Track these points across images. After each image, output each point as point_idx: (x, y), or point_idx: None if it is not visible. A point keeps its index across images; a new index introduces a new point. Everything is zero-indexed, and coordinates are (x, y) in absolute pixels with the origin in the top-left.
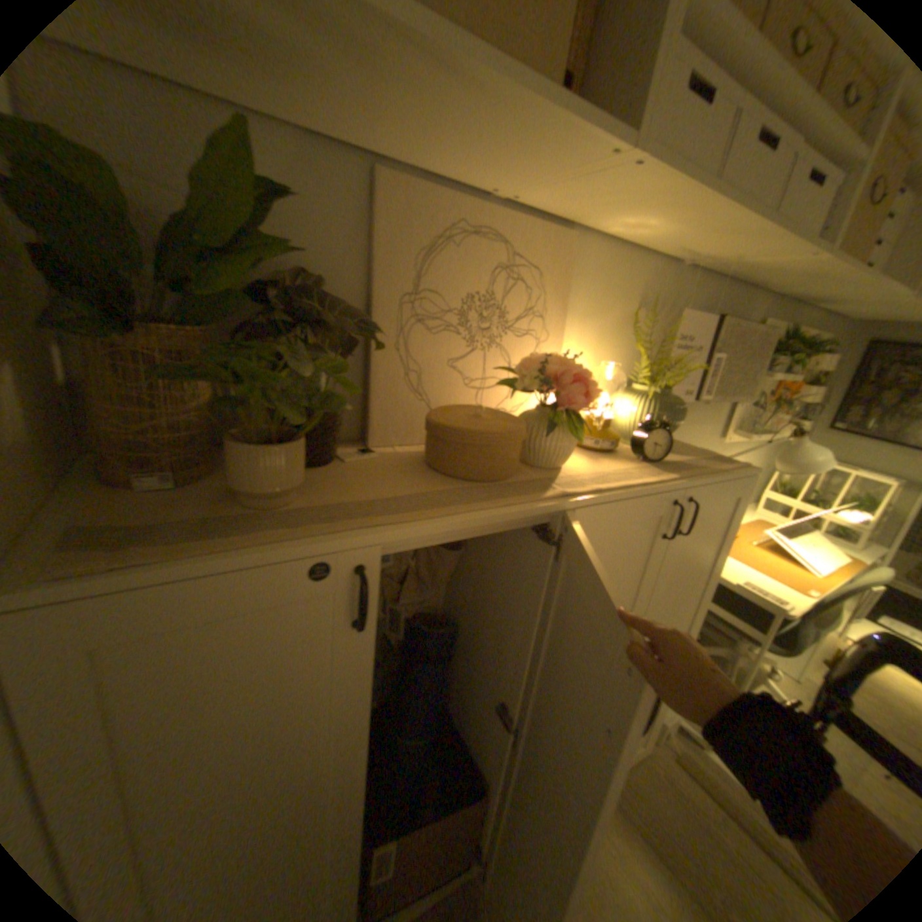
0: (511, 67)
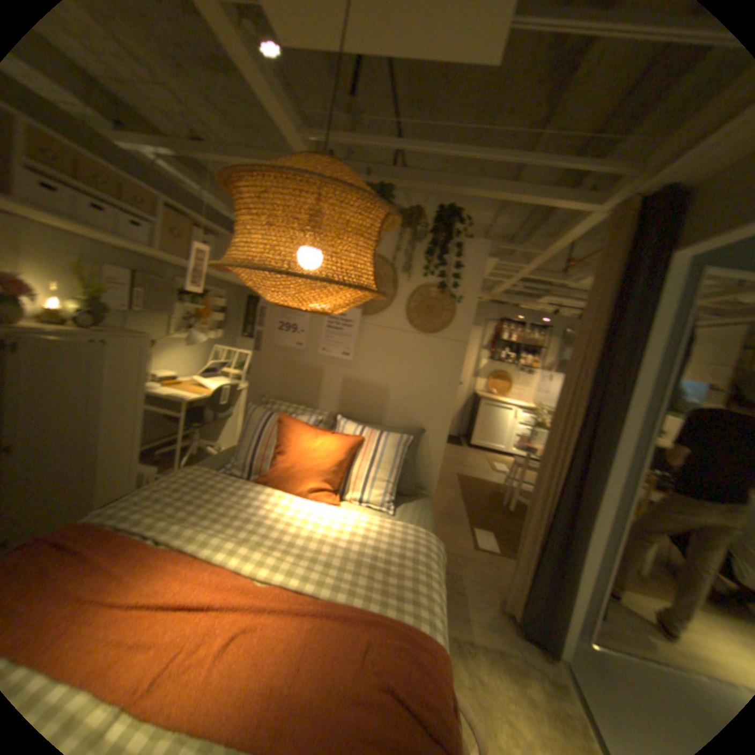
0: None
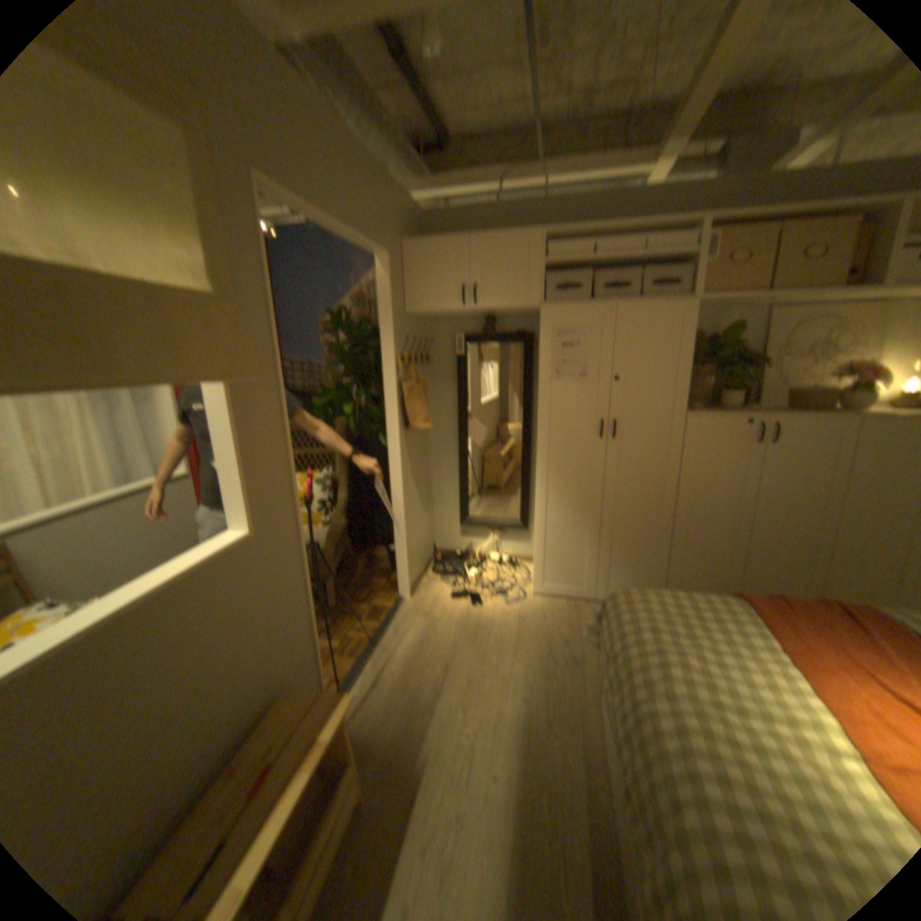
0: (819, 294)
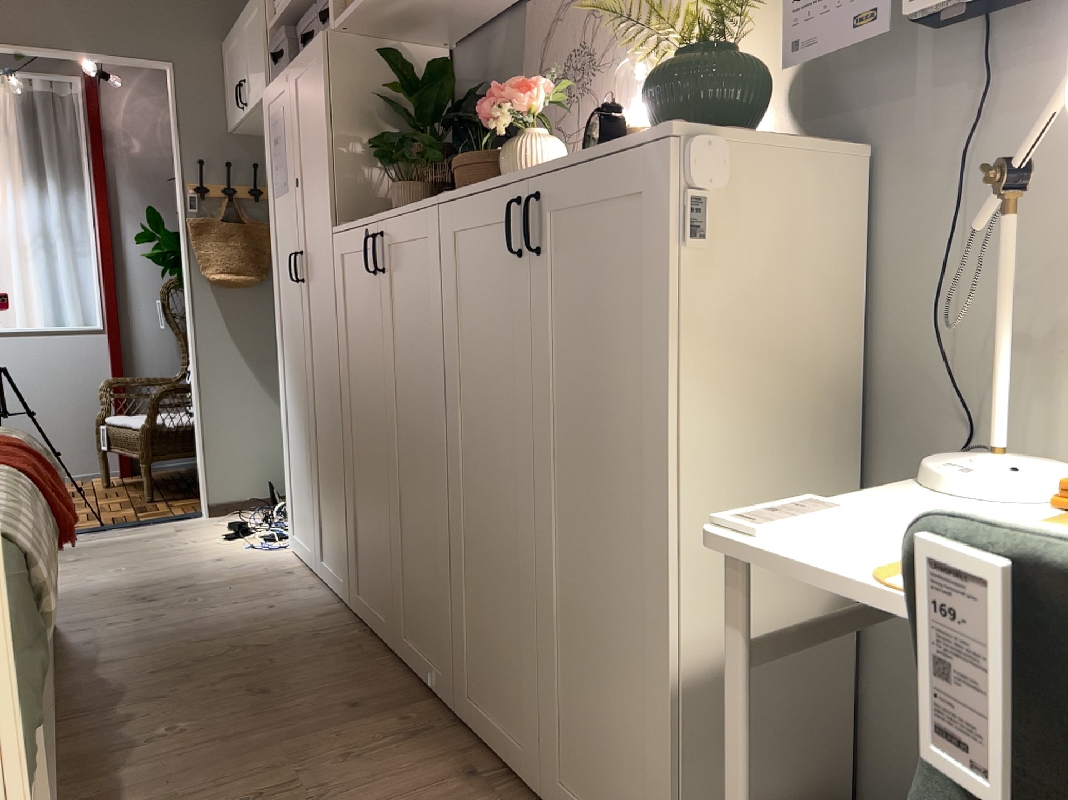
0: None
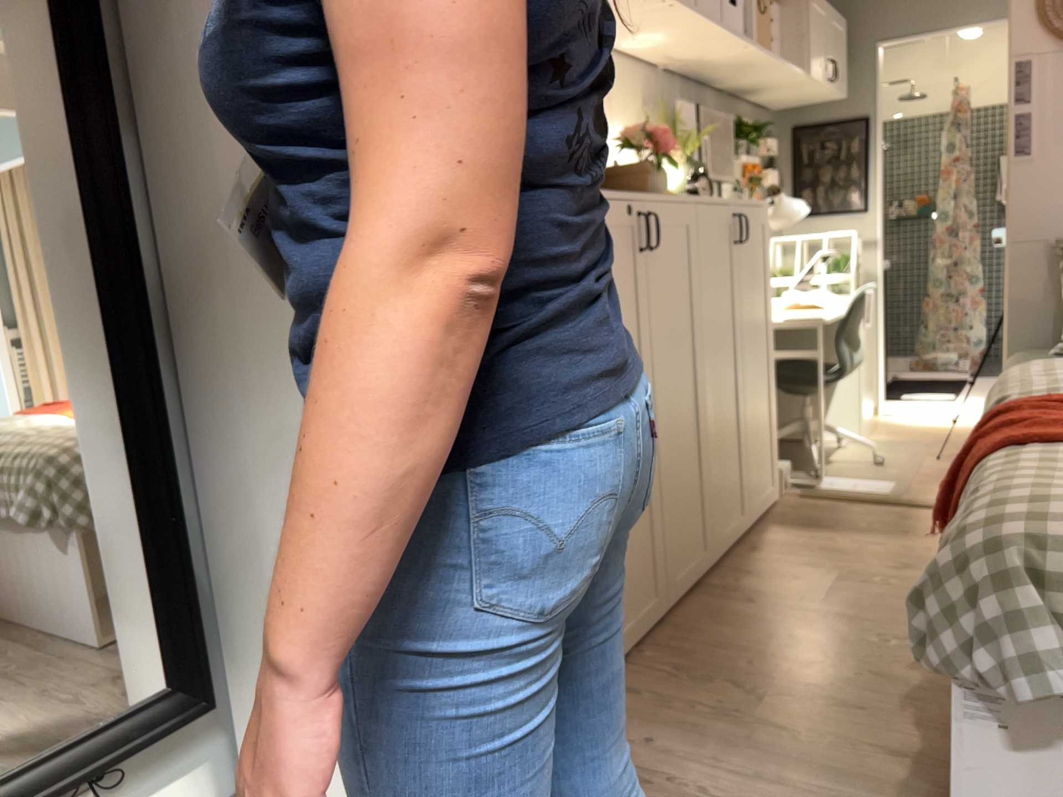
0: None
